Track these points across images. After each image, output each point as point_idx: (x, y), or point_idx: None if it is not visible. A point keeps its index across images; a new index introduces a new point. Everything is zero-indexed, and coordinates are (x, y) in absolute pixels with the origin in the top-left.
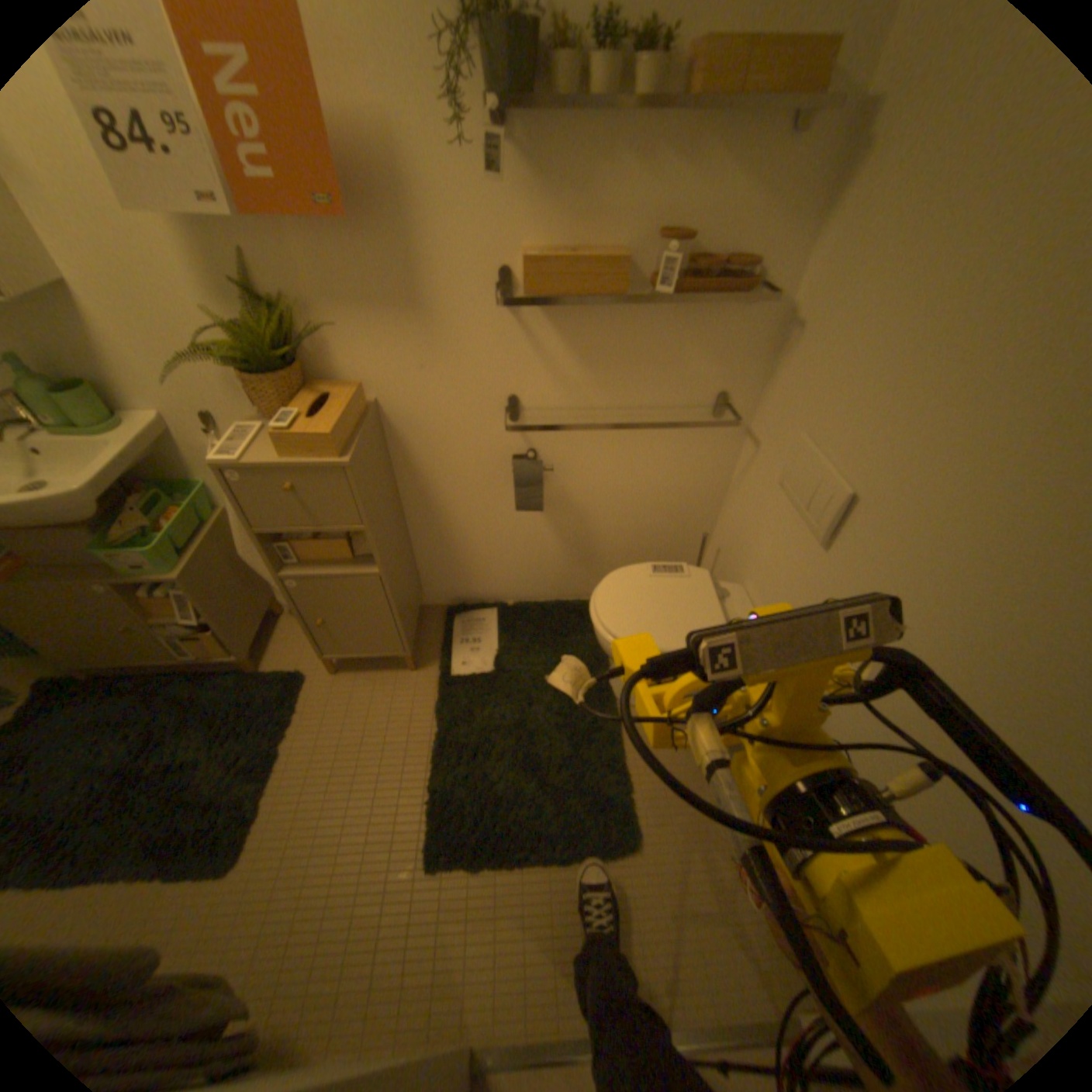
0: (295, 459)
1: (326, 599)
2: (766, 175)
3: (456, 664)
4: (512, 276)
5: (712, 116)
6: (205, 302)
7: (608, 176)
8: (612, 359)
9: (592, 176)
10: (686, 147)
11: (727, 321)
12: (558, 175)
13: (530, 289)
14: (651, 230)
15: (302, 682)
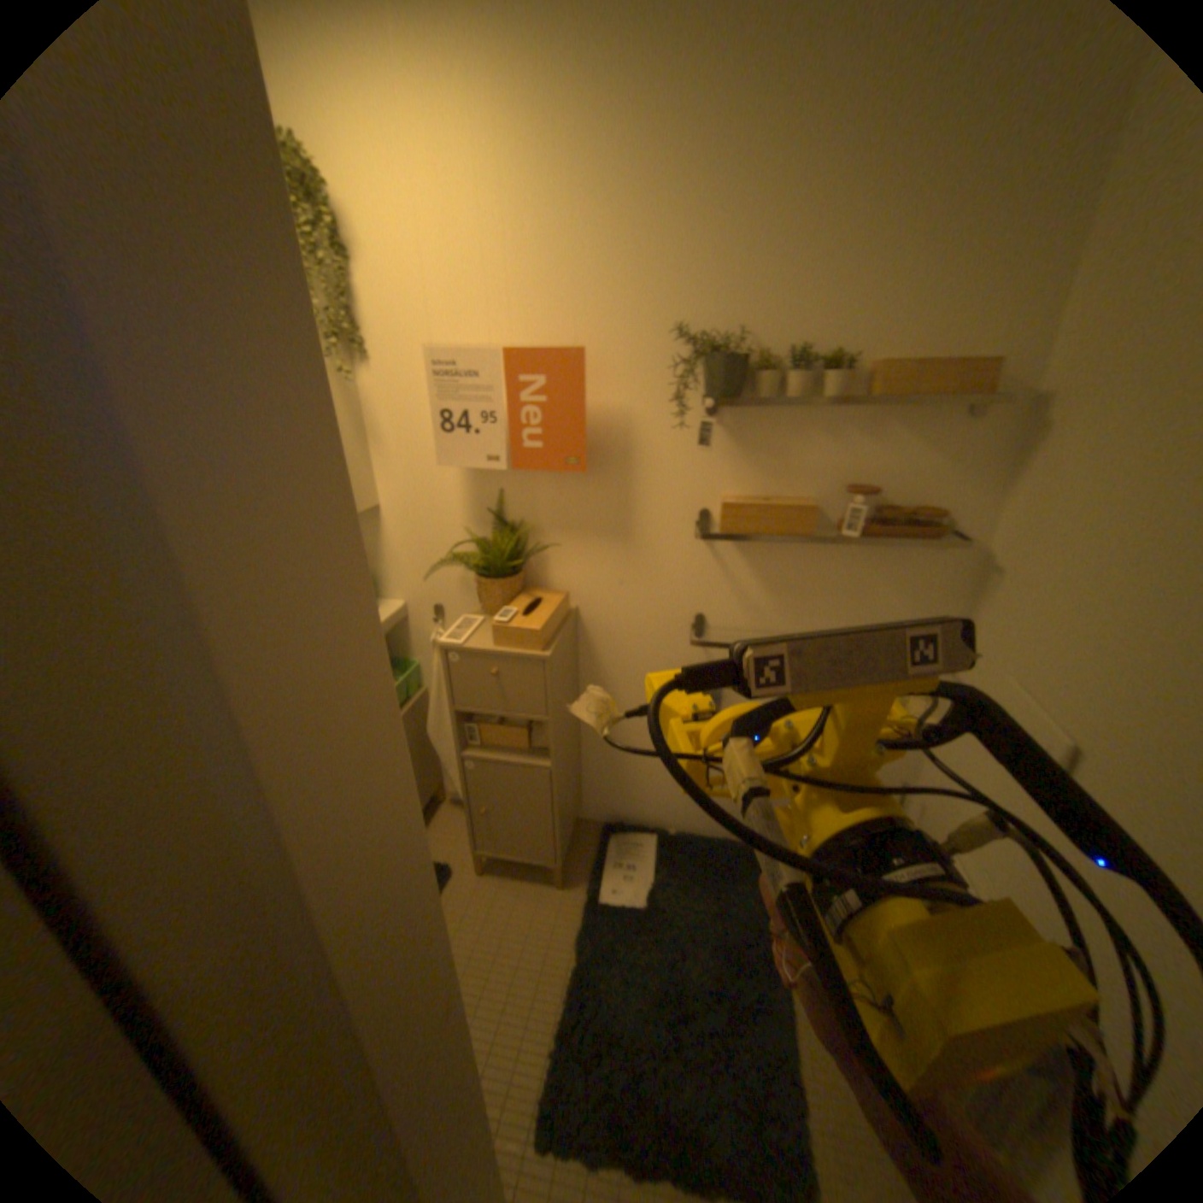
0: (506, 649)
1: (495, 787)
2: (948, 448)
3: (606, 891)
4: (711, 517)
5: (892, 408)
6: (467, 525)
7: (799, 448)
8: (799, 590)
9: (786, 447)
10: (870, 428)
11: (918, 563)
12: (756, 447)
13: (725, 528)
14: (838, 487)
15: (449, 878)
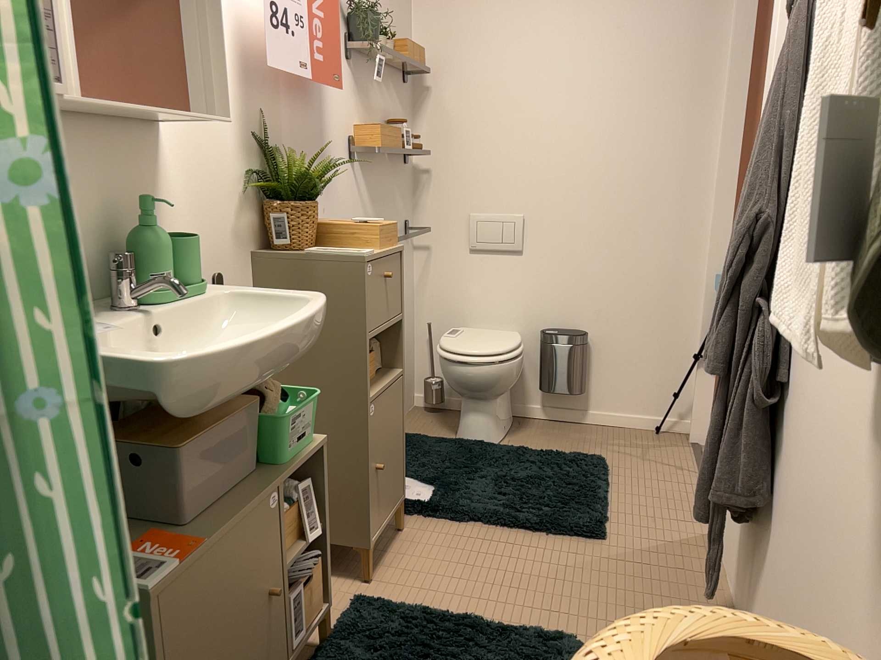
0: (387, 246)
1: (383, 424)
2: (401, 103)
3: (417, 498)
4: (354, 144)
5: (390, 75)
6: (244, 153)
7: (372, 94)
8: (380, 200)
9: (369, 93)
10: (386, 86)
11: (402, 175)
12: (362, 90)
13: (383, 144)
14: (383, 123)
15: (371, 598)
